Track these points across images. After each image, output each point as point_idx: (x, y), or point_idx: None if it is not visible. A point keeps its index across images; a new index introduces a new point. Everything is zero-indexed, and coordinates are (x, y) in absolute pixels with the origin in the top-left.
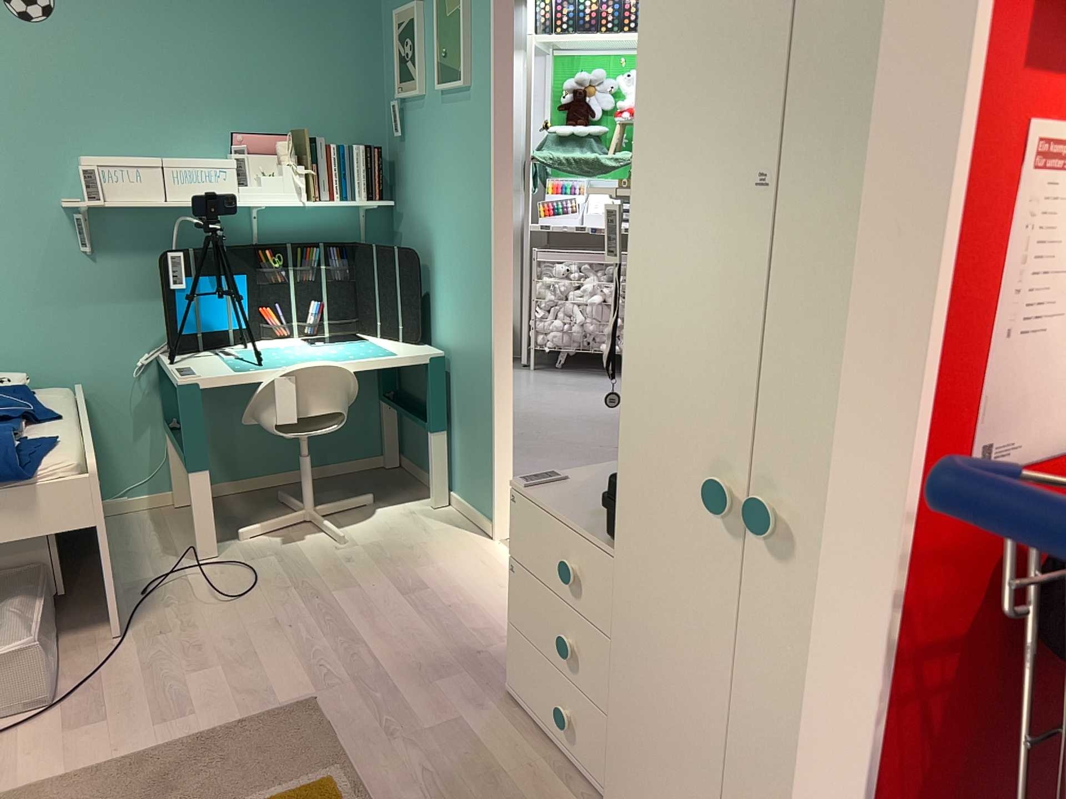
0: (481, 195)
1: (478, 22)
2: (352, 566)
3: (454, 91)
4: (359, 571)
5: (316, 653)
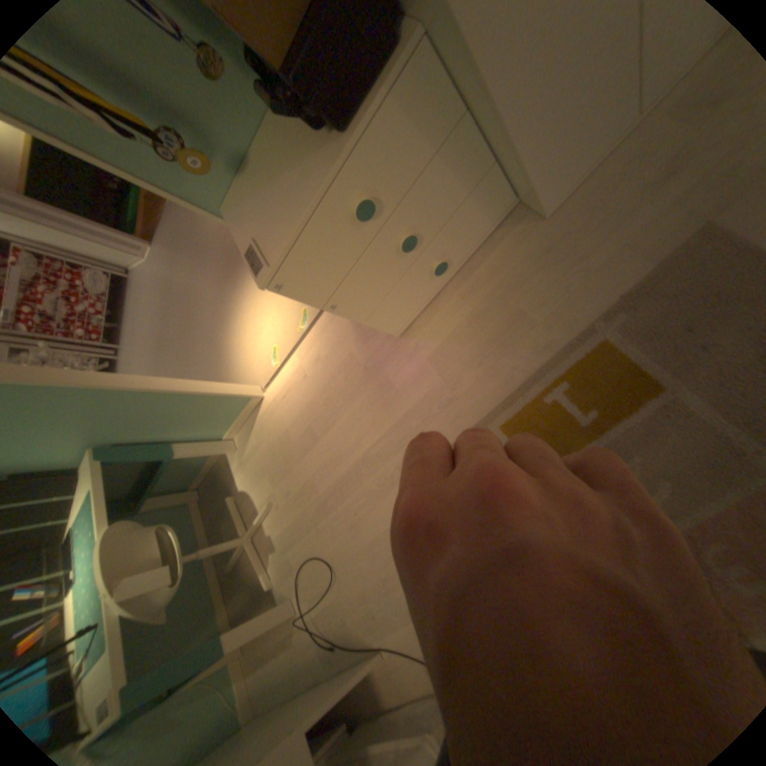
0: None
1: None
2: (292, 488)
3: None
4: (297, 480)
5: (379, 483)
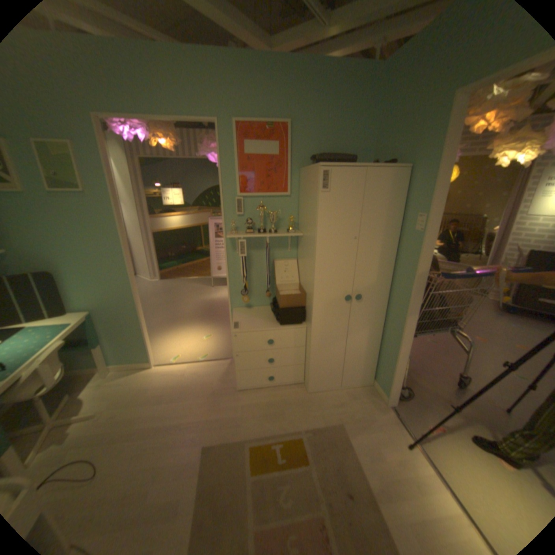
0: (107, 240)
1: (87, 162)
2: (118, 418)
3: (67, 192)
4: (125, 416)
5: (173, 443)
